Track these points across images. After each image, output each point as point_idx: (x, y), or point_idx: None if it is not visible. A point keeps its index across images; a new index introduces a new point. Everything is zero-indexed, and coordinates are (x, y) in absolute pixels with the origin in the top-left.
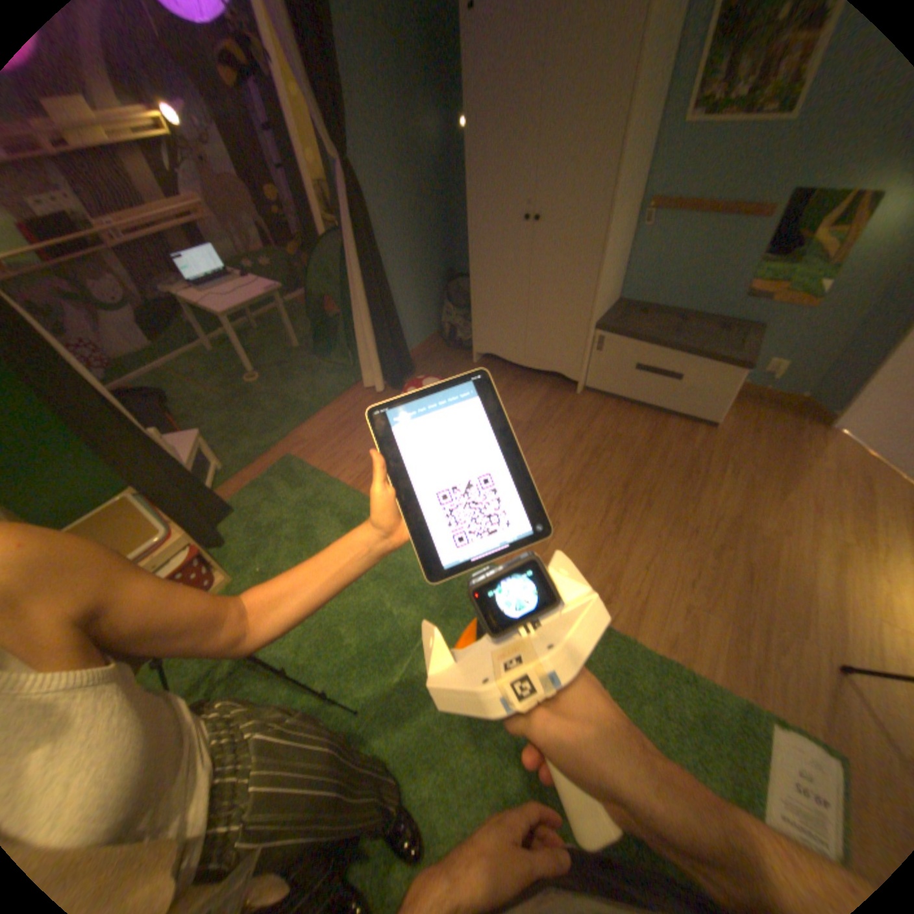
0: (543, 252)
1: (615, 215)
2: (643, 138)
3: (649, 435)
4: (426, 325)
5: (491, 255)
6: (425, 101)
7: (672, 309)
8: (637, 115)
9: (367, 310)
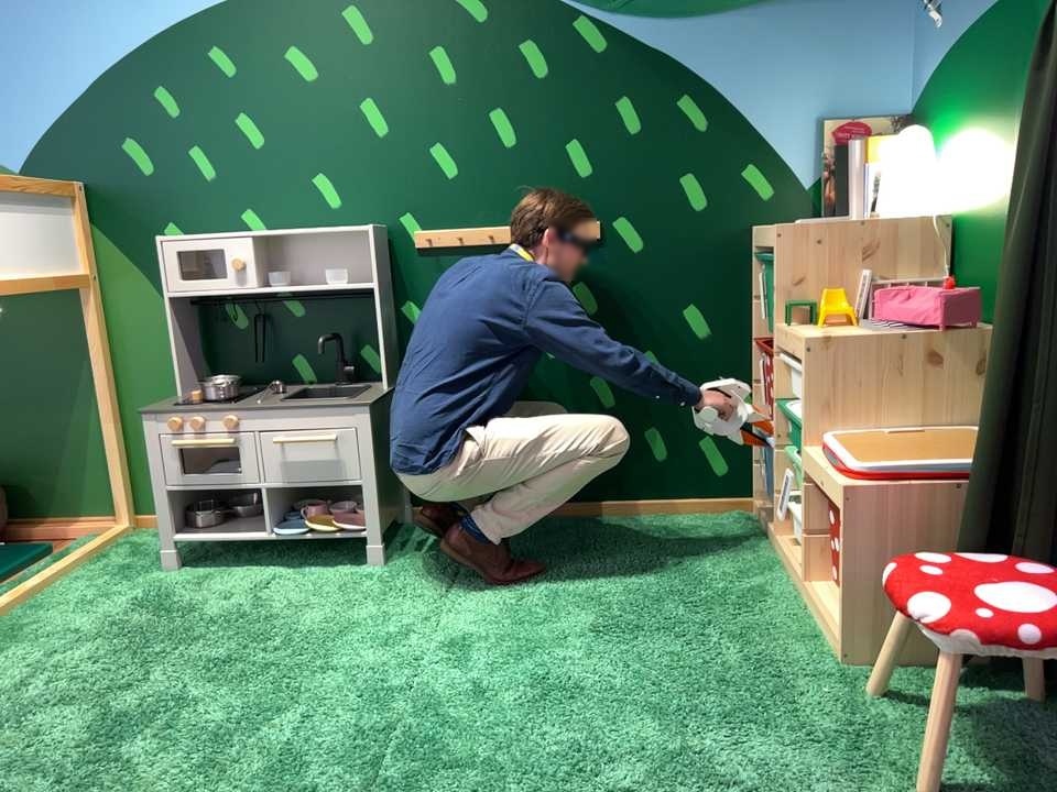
0: None
1: None
2: None
3: None
4: None
5: None
6: None
7: None
8: None
9: None
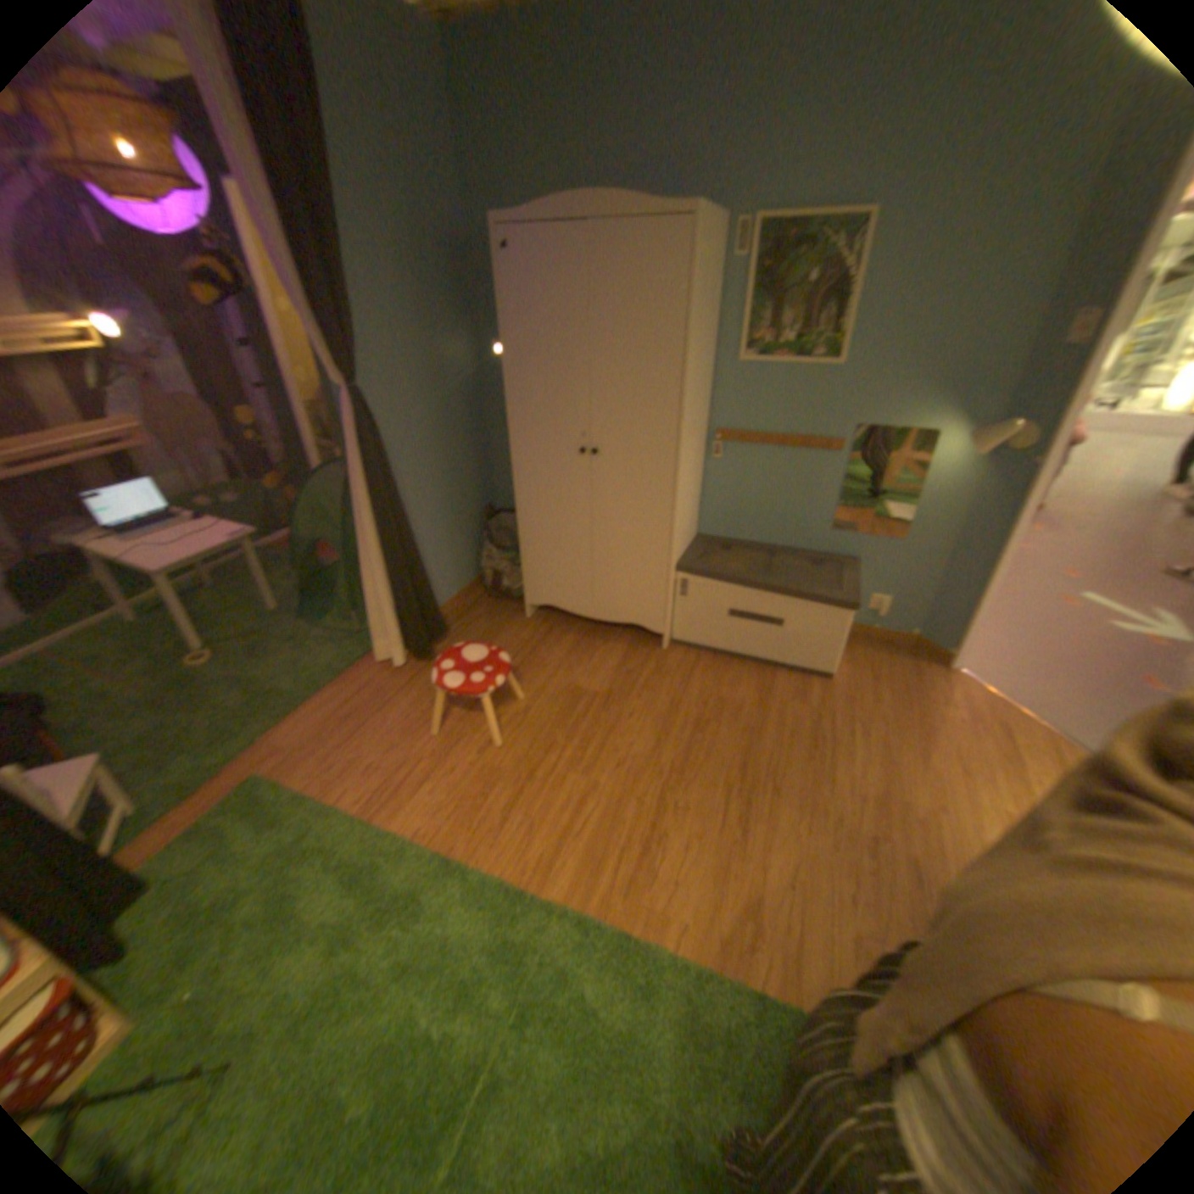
0: (604, 487)
1: (683, 450)
2: (701, 375)
3: (758, 696)
4: (462, 572)
5: (542, 490)
6: (453, 327)
7: (757, 544)
8: (693, 354)
9: (382, 560)
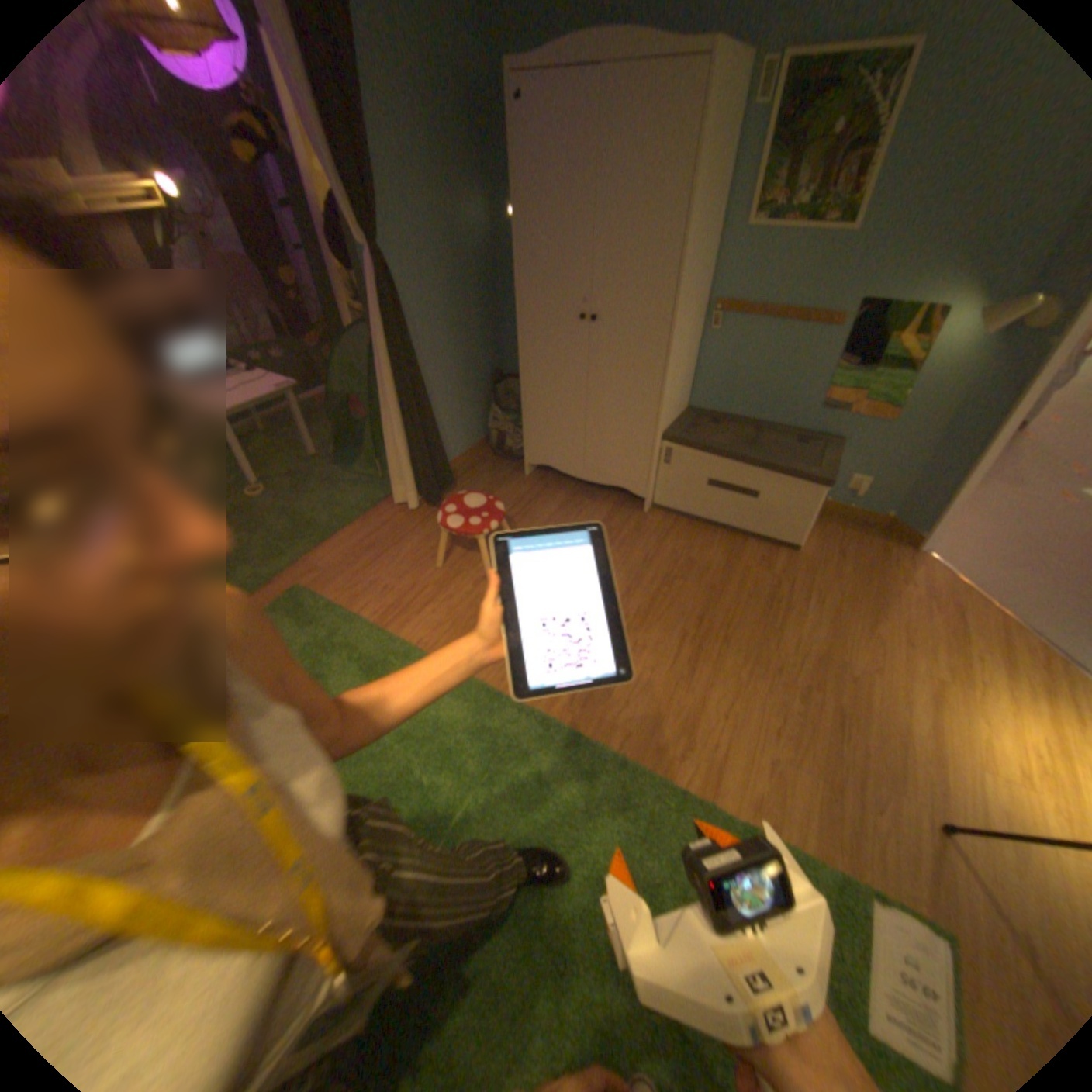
0: (601, 354)
1: (677, 319)
2: (704, 240)
3: (724, 560)
4: (470, 431)
5: (543, 356)
6: (468, 188)
7: (744, 419)
8: (696, 217)
9: (398, 414)
